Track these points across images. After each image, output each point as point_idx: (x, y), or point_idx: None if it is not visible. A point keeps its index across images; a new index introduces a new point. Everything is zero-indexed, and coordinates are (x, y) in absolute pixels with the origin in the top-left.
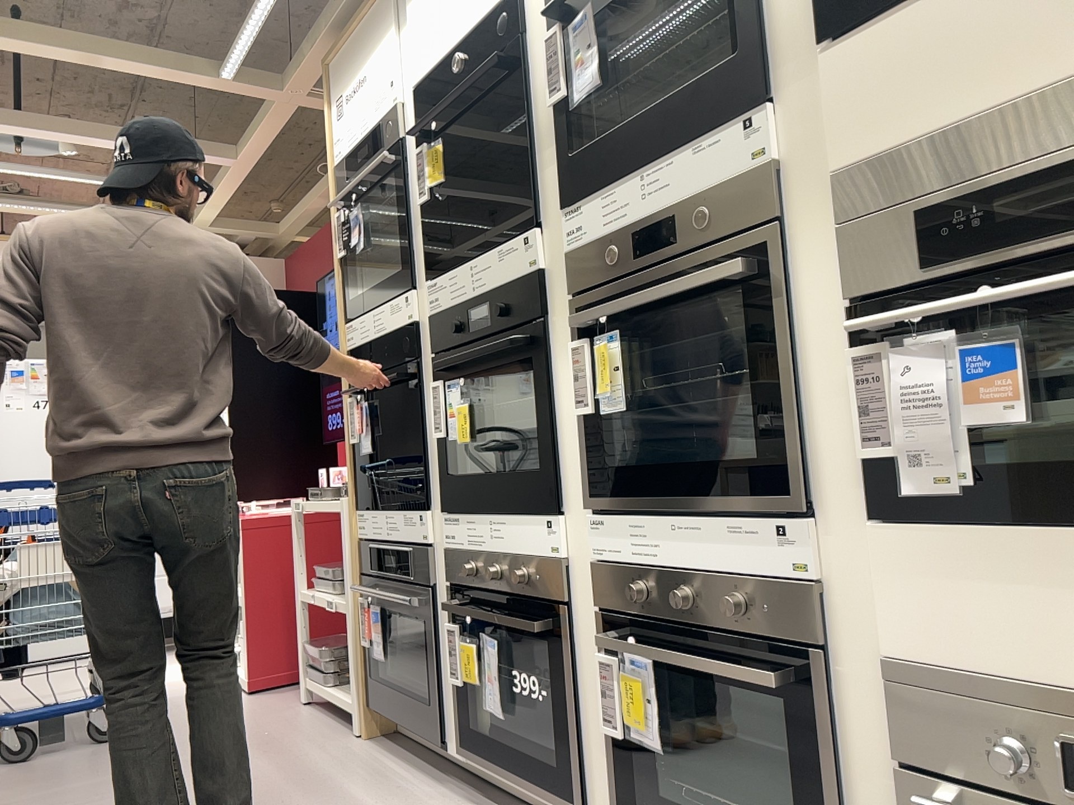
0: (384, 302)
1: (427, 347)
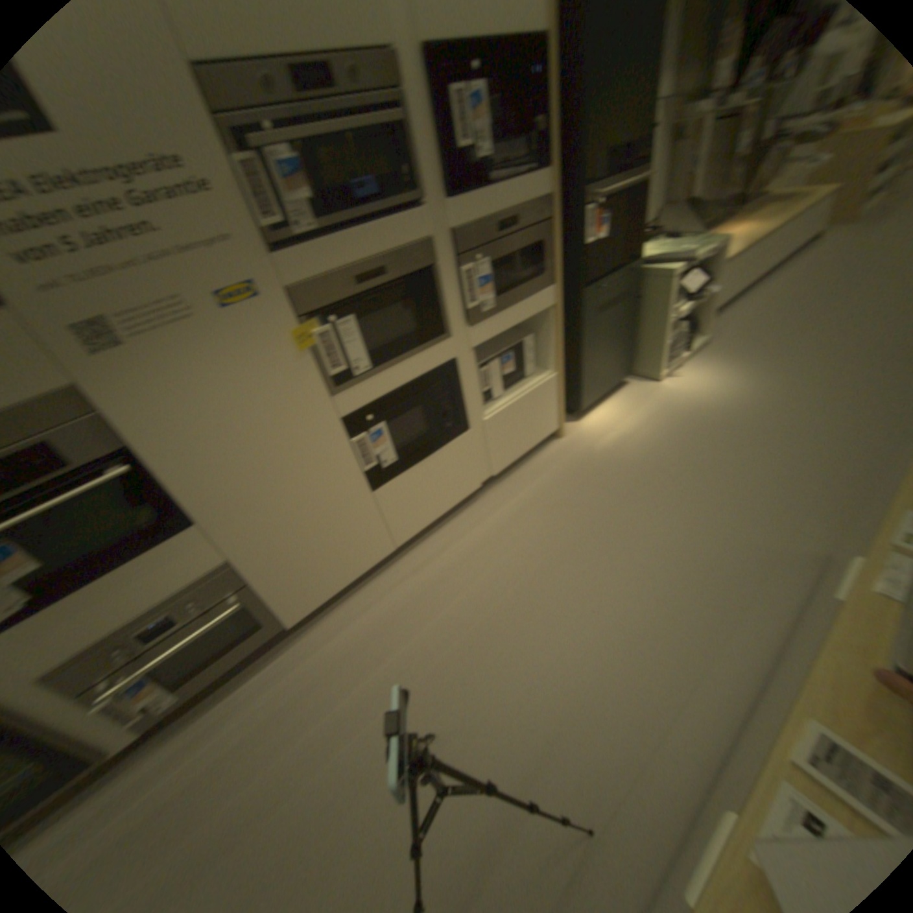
0: None
1: None
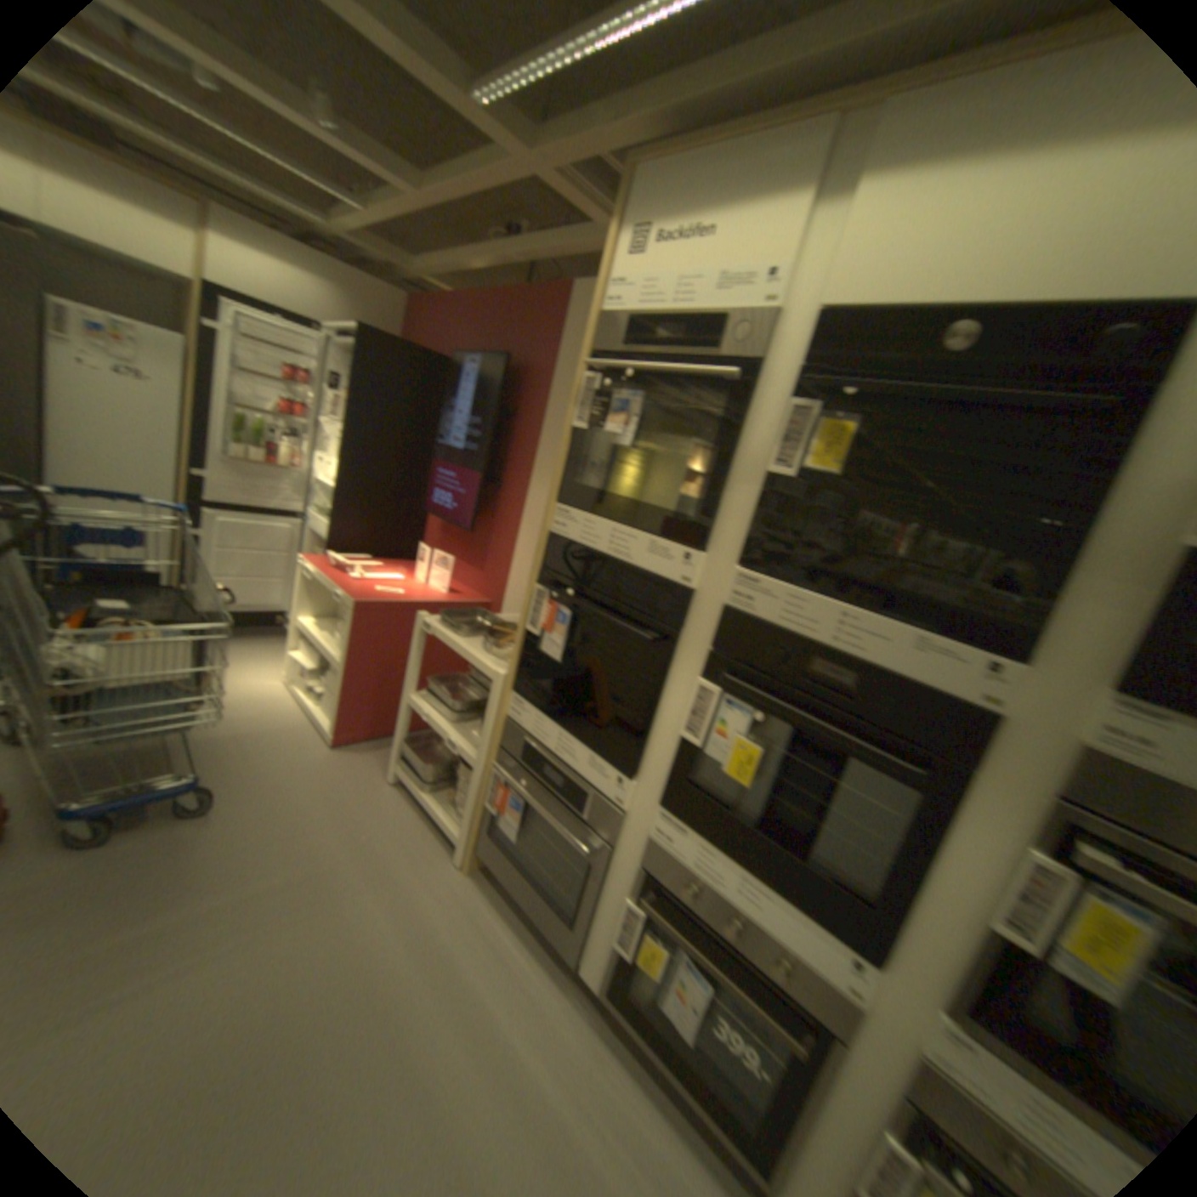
0: (640, 530)
1: (701, 629)
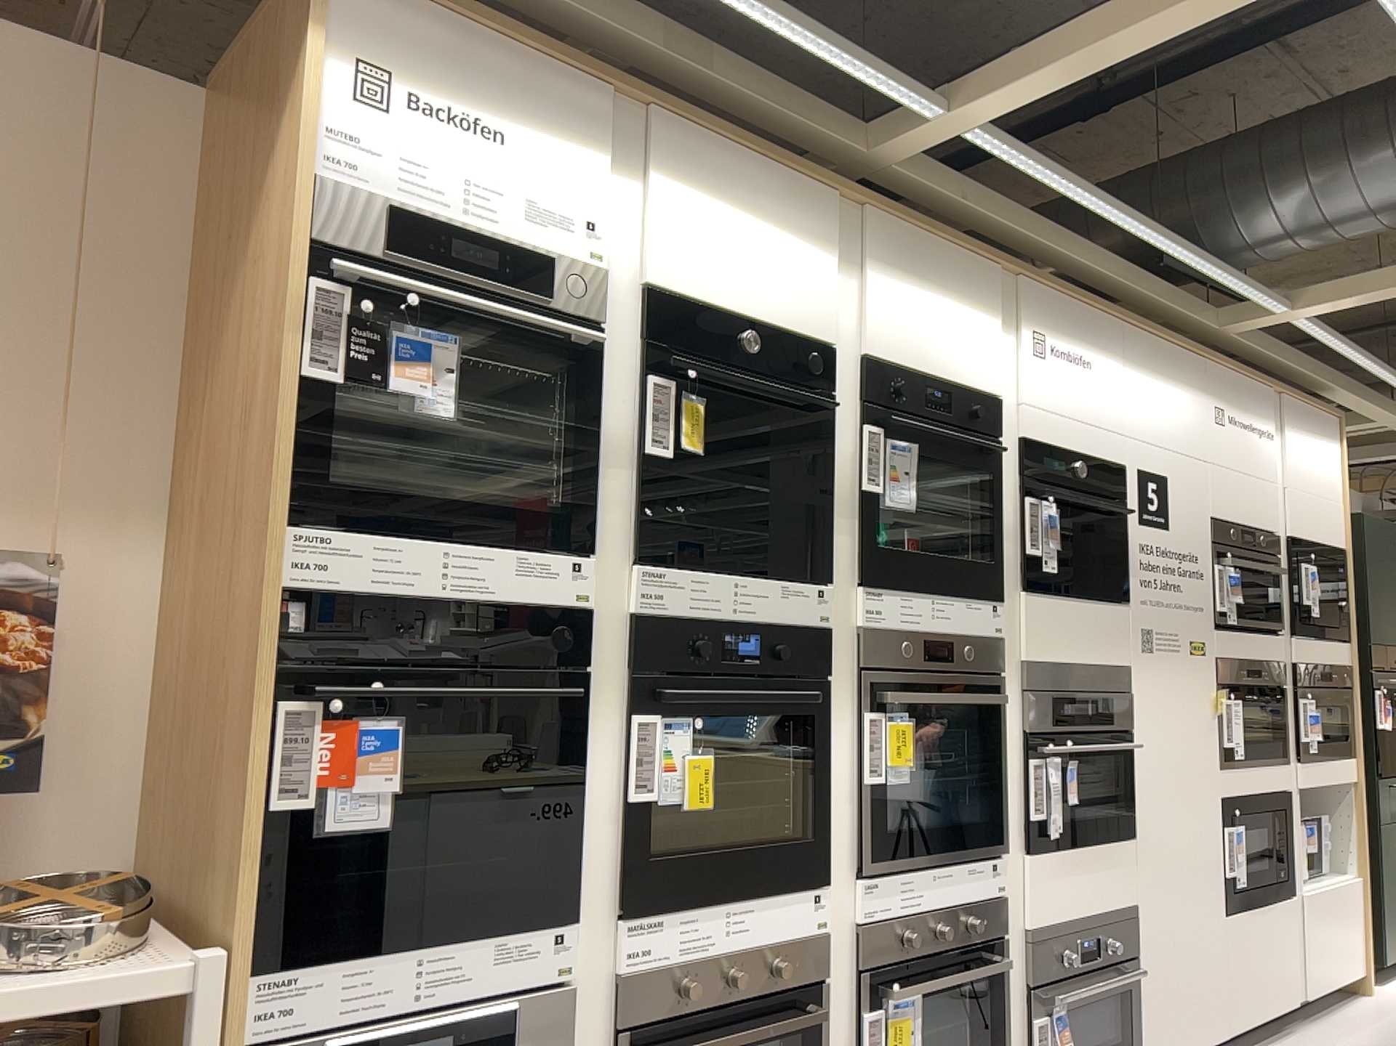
0: (506, 544)
1: (611, 651)
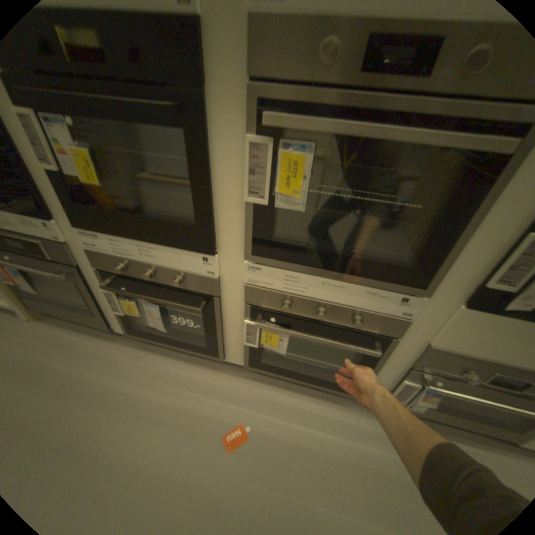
0: None
1: None
